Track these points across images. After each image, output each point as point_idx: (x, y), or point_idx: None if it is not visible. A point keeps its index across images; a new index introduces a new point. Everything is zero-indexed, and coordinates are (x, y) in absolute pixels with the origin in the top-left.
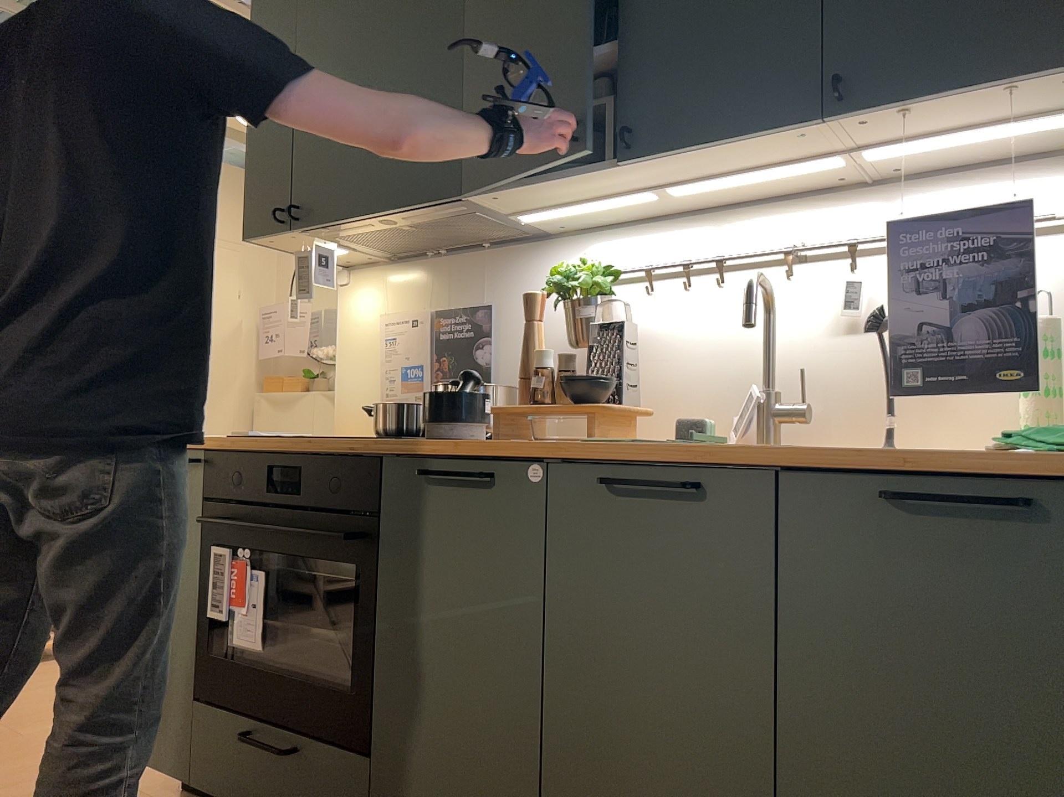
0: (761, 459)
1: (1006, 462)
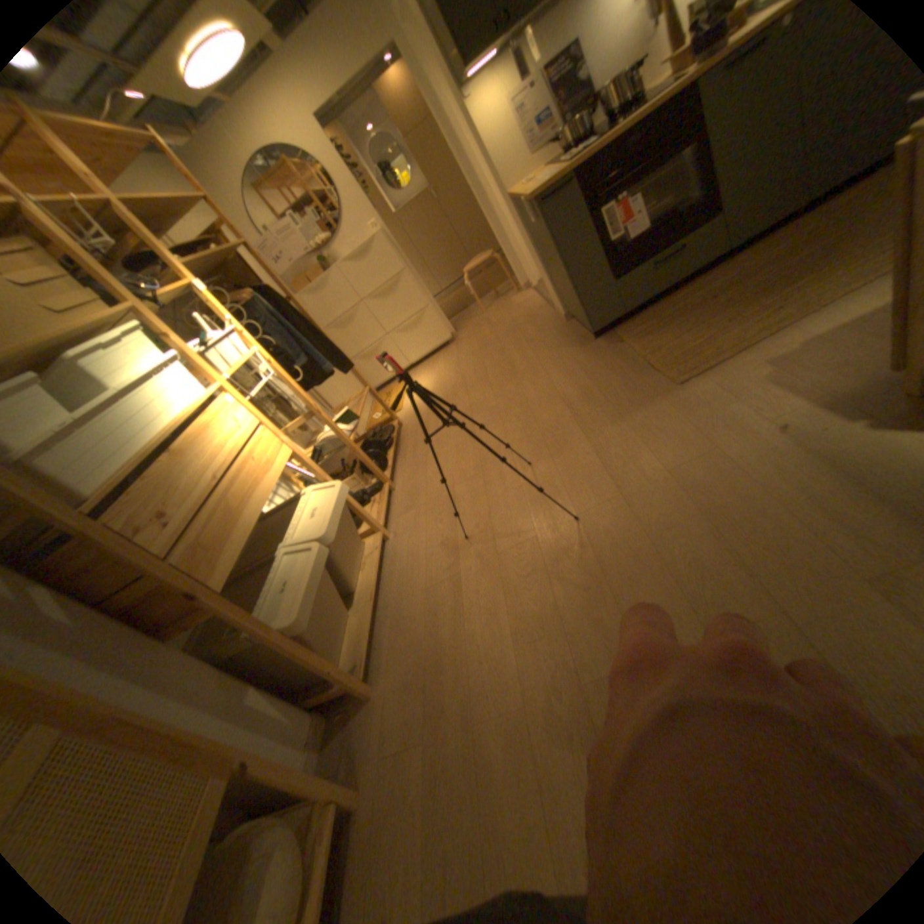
0: None
1: None
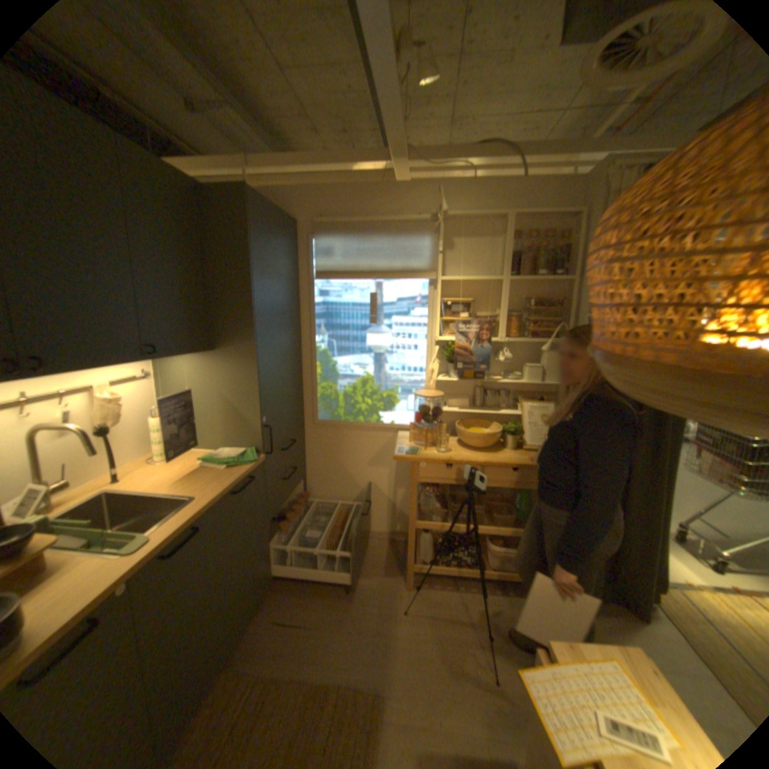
0: (210, 506)
1: (250, 472)
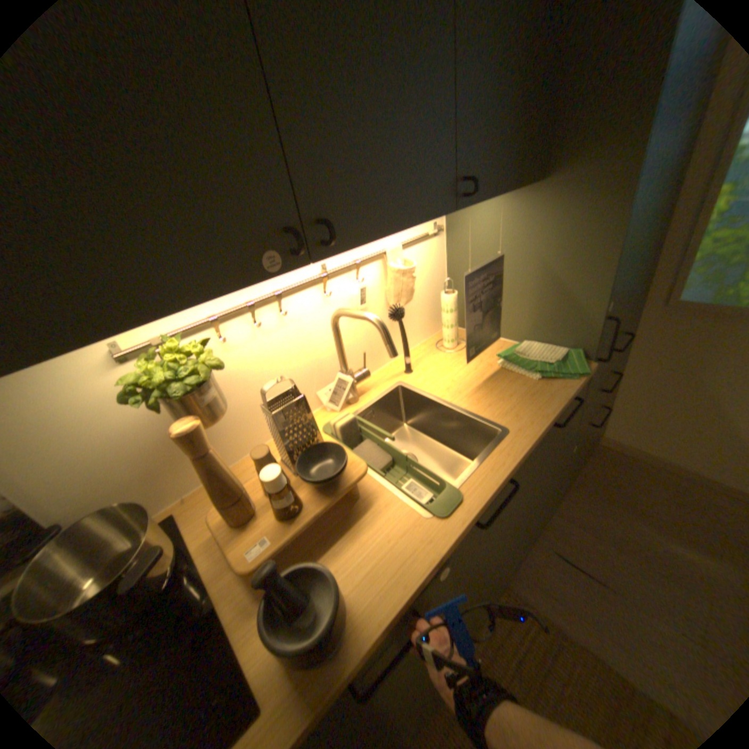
0: (533, 448)
1: (579, 391)
